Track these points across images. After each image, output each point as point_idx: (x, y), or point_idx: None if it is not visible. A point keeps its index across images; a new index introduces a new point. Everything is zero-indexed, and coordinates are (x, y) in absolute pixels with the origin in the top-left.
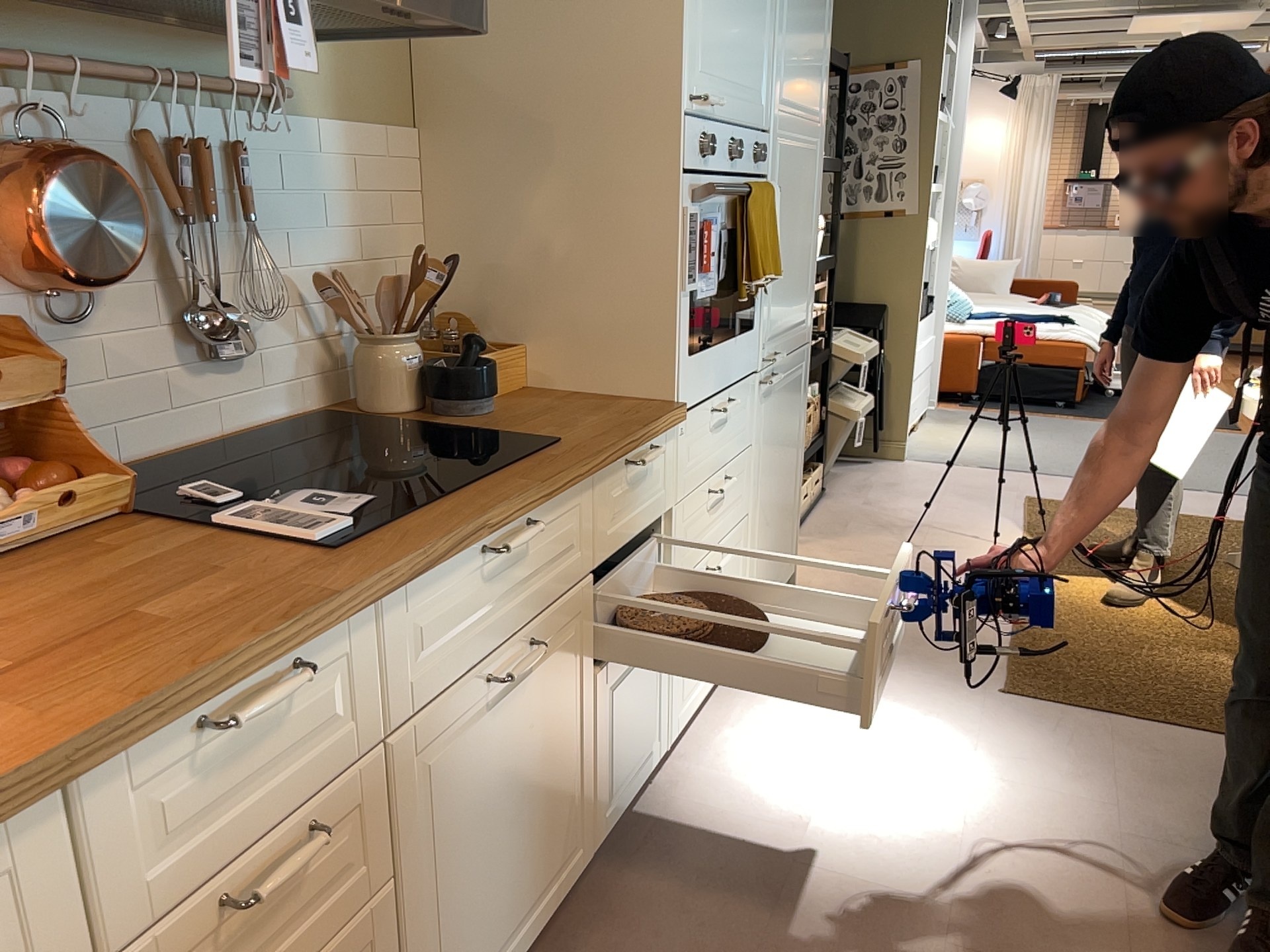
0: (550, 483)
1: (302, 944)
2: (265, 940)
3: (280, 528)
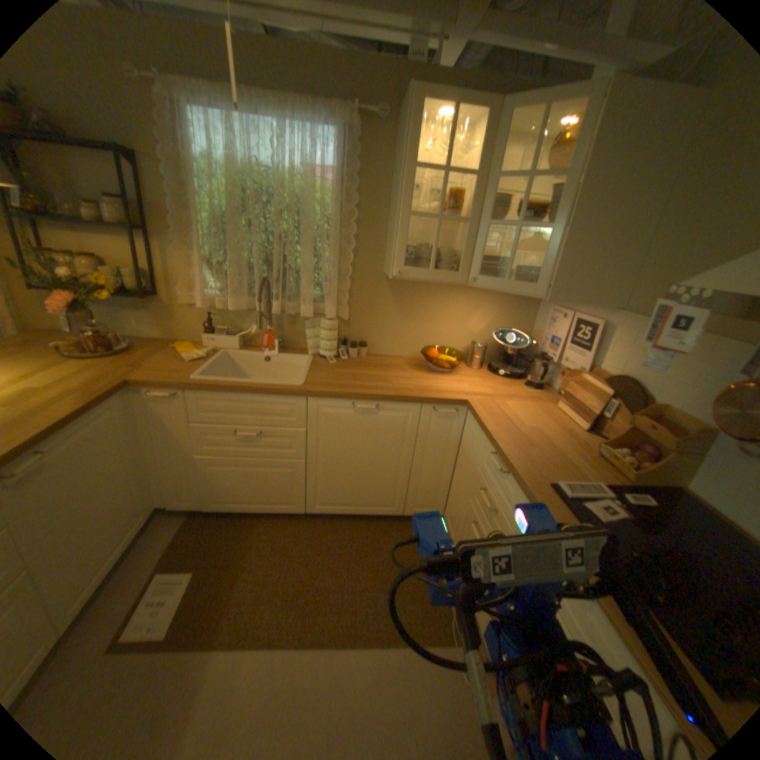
0: (607, 604)
1: (487, 531)
2: (486, 514)
3: (576, 485)
